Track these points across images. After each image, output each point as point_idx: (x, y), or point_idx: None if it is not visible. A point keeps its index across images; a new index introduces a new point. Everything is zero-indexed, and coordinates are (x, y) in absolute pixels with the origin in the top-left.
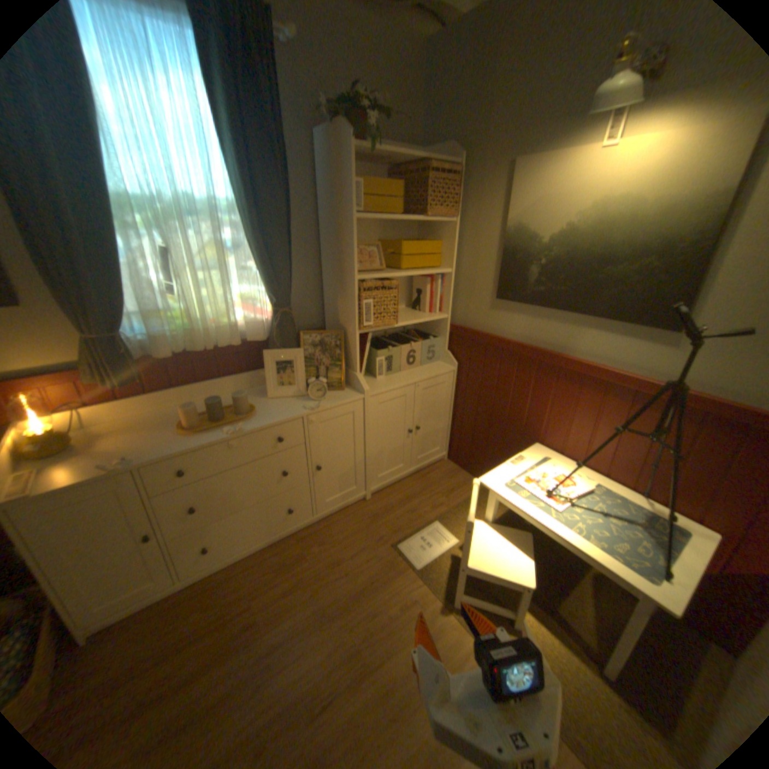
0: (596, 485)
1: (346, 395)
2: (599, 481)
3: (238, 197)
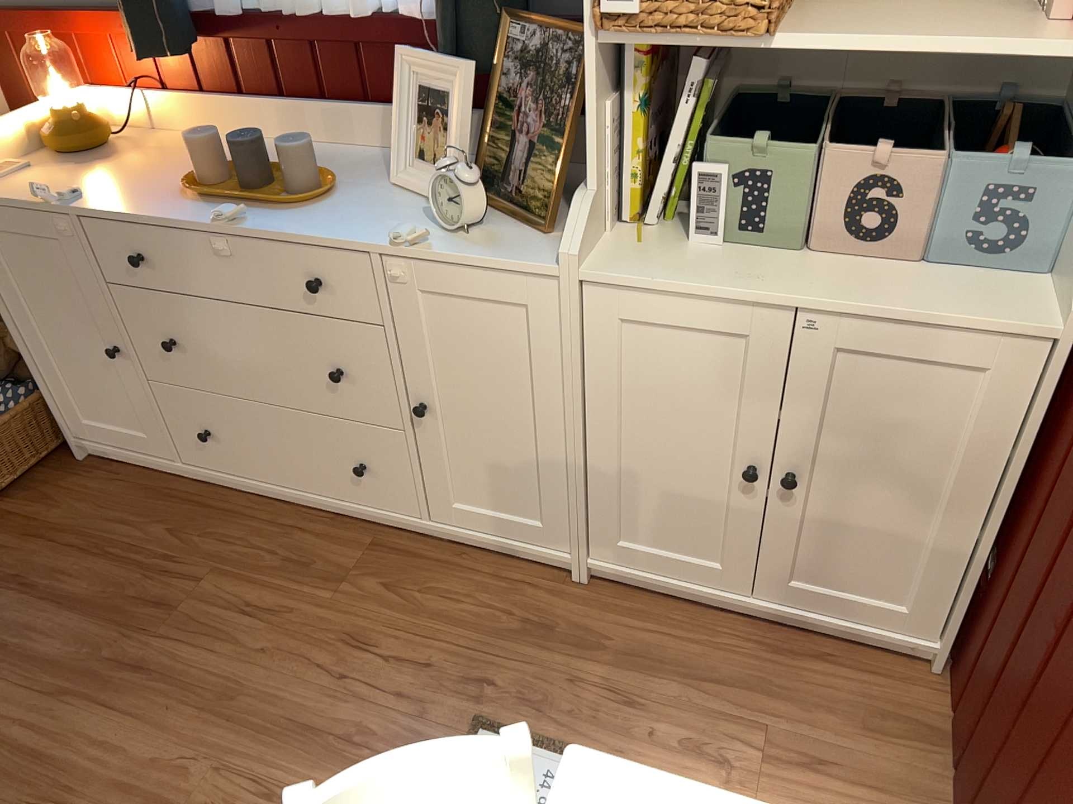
0: None
1: (528, 249)
2: None
3: None
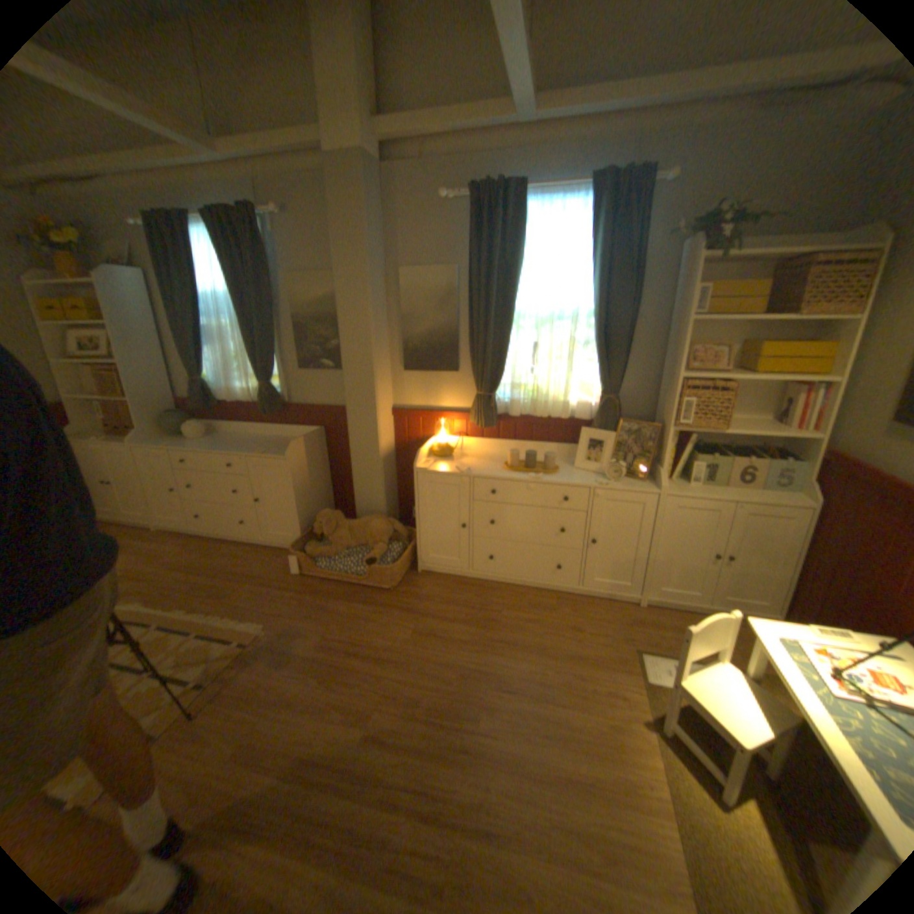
0: None
1: (642, 486)
2: None
3: (594, 306)
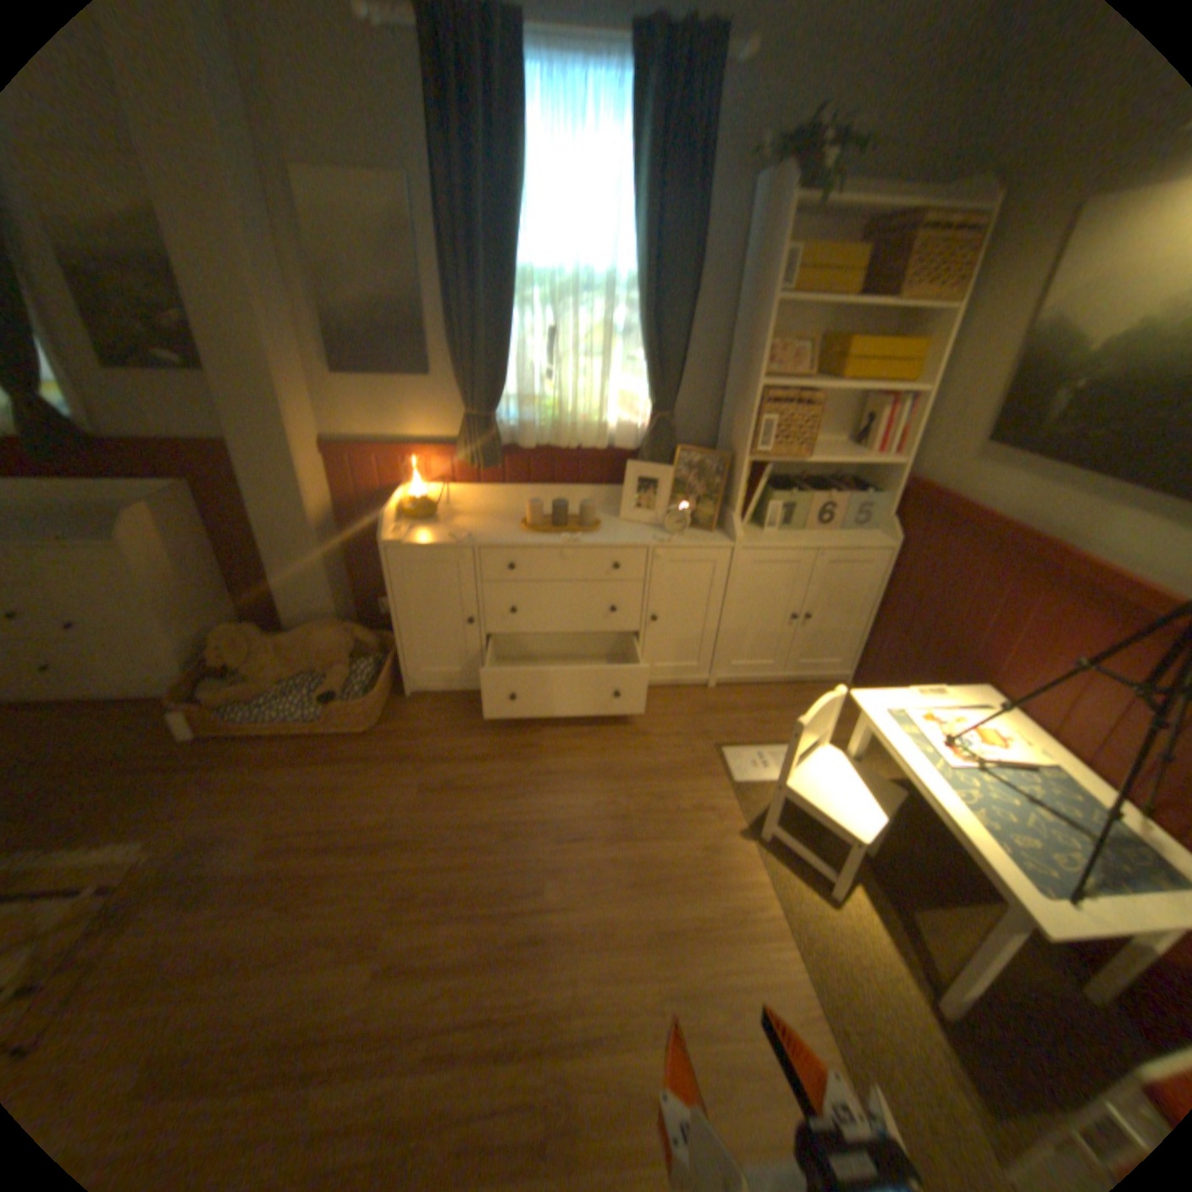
0: (1053, 766)
1: (710, 540)
2: (1067, 767)
3: (638, 271)
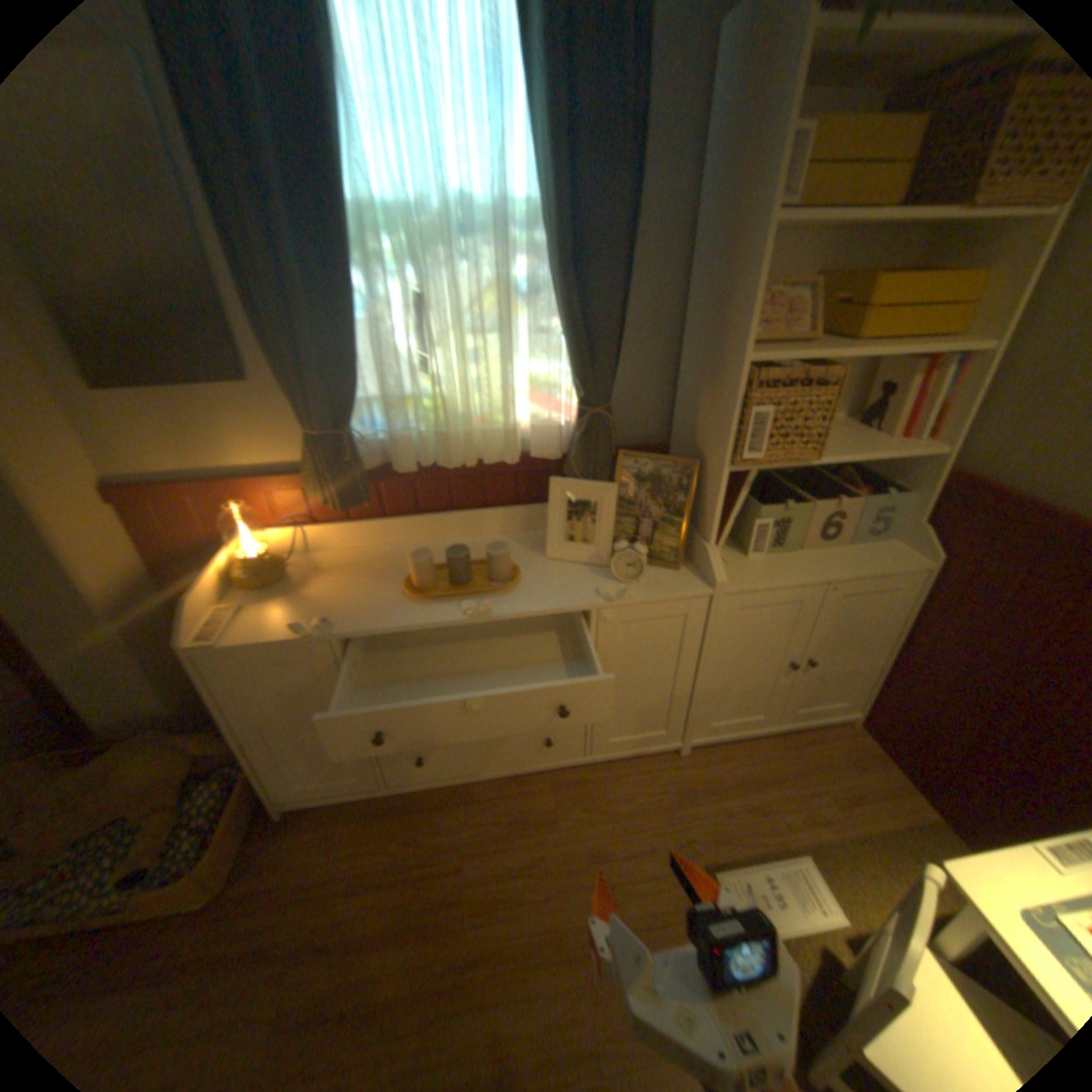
0: None
1: (679, 582)
2: None
3: (543, 189)
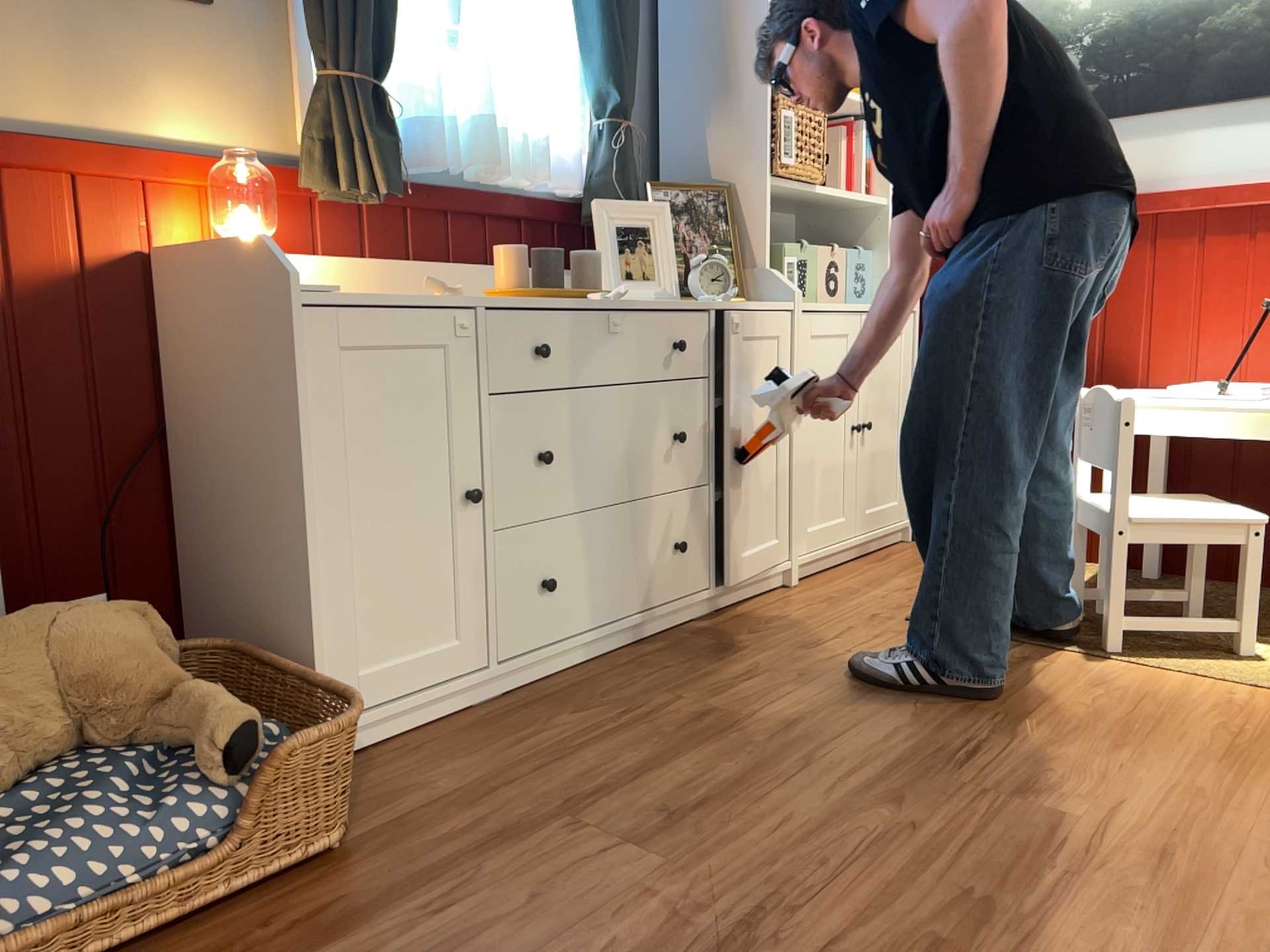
0: None
1: (758, 302)
2: None
3: None
